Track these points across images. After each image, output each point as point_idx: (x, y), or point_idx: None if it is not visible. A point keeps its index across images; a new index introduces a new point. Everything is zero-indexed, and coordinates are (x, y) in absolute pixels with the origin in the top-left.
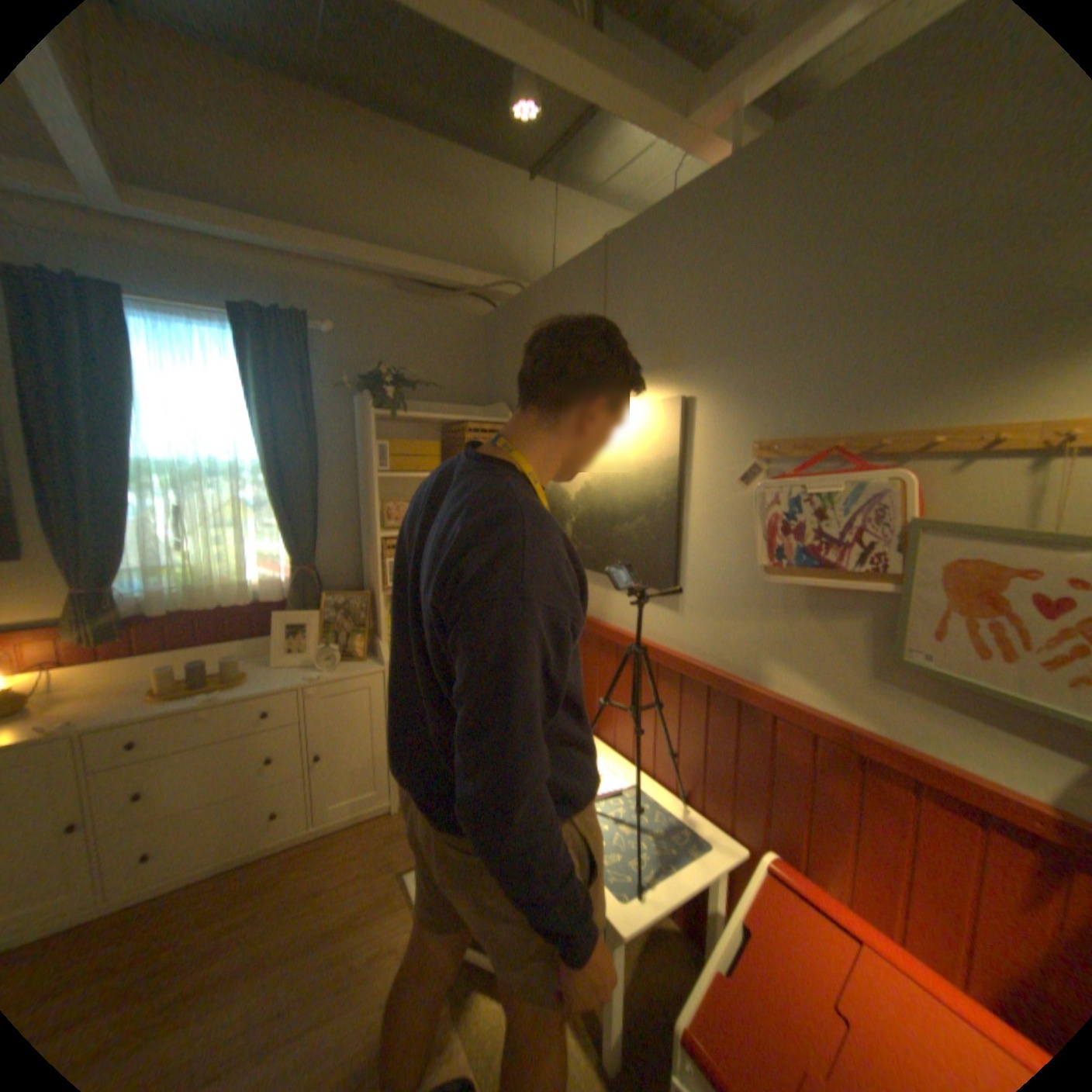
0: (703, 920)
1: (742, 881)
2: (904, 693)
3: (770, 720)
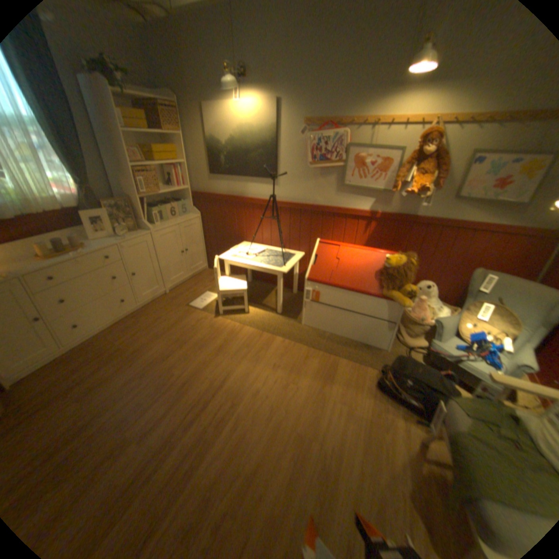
0: (289, 279)
1: (301, 262)
2: (342, 193)
3: (309, 212)
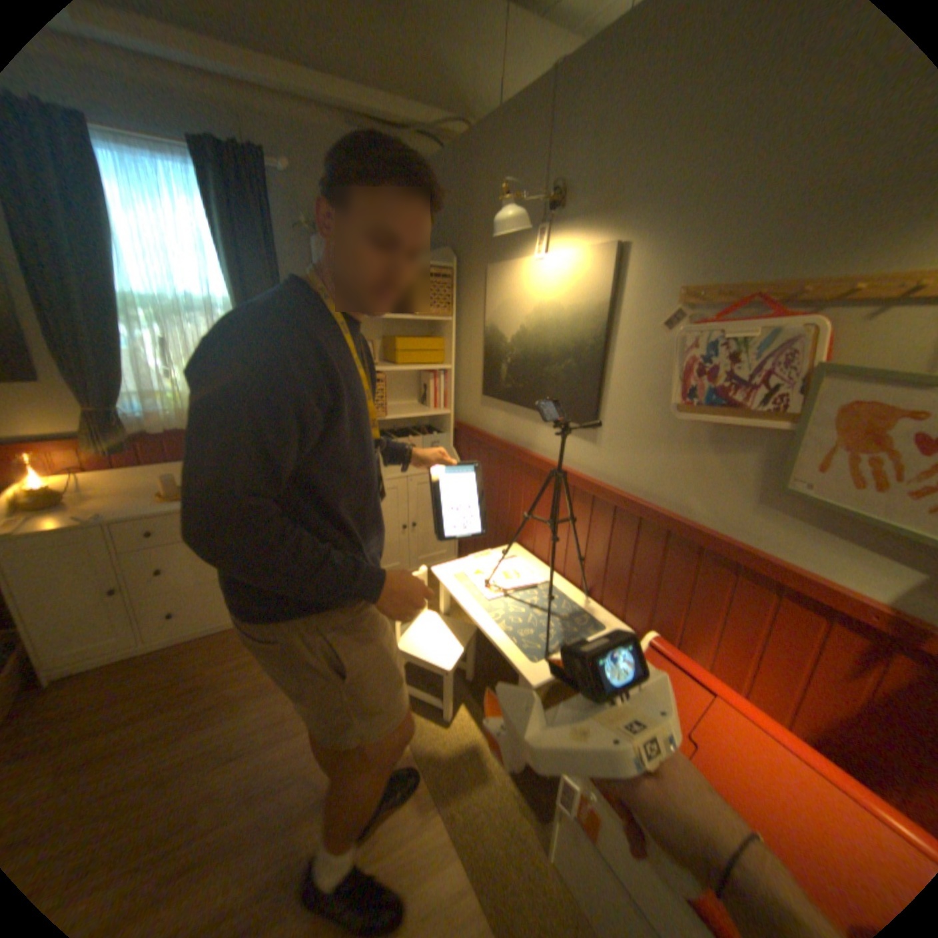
0: None
1: None
2: (782, 515)
3: (664, 535)
